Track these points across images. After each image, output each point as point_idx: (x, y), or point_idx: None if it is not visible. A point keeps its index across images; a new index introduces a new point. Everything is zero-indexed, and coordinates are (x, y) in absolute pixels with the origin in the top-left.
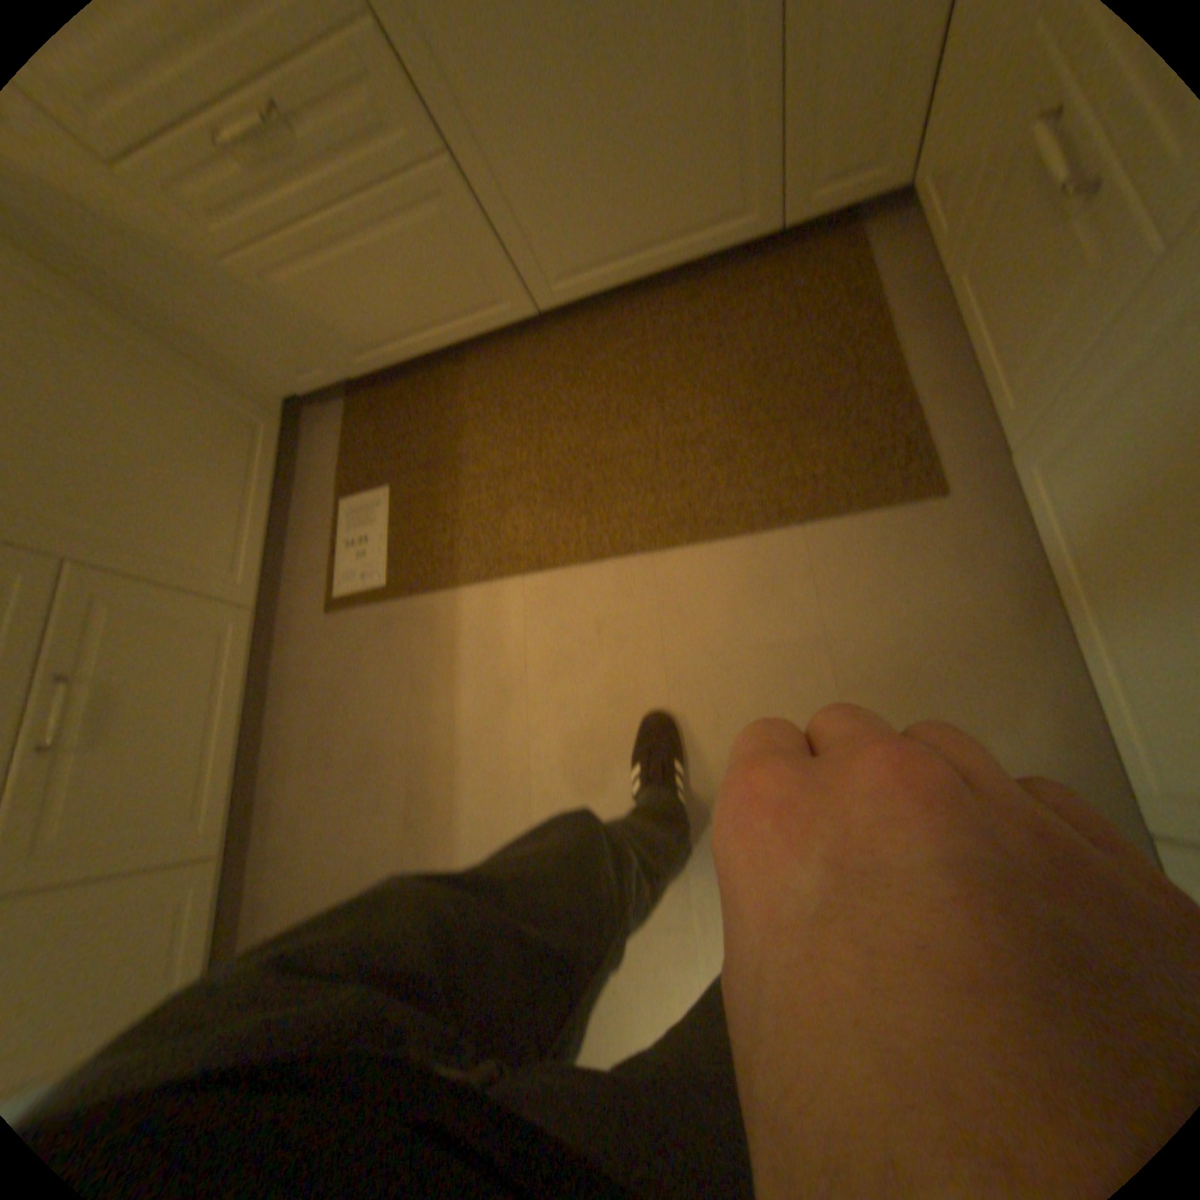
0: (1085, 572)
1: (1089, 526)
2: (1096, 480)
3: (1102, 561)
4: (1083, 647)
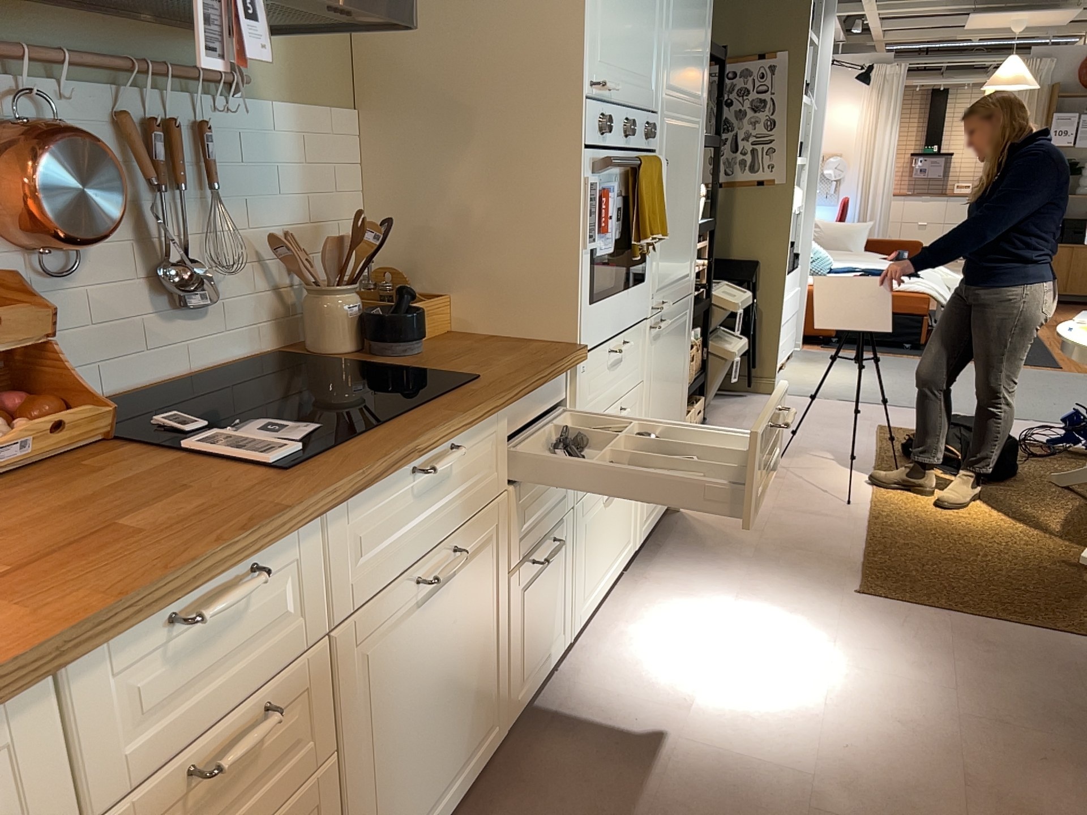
0: (424, 813)
1: (409, 811)
2: (395, 805)
3: (424, 792)
4: (450, 811)
